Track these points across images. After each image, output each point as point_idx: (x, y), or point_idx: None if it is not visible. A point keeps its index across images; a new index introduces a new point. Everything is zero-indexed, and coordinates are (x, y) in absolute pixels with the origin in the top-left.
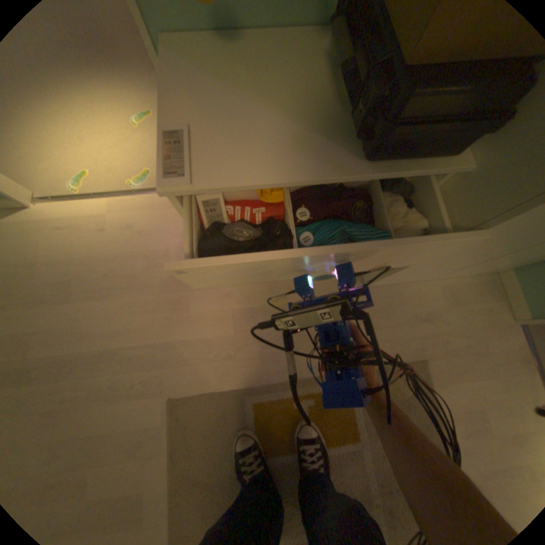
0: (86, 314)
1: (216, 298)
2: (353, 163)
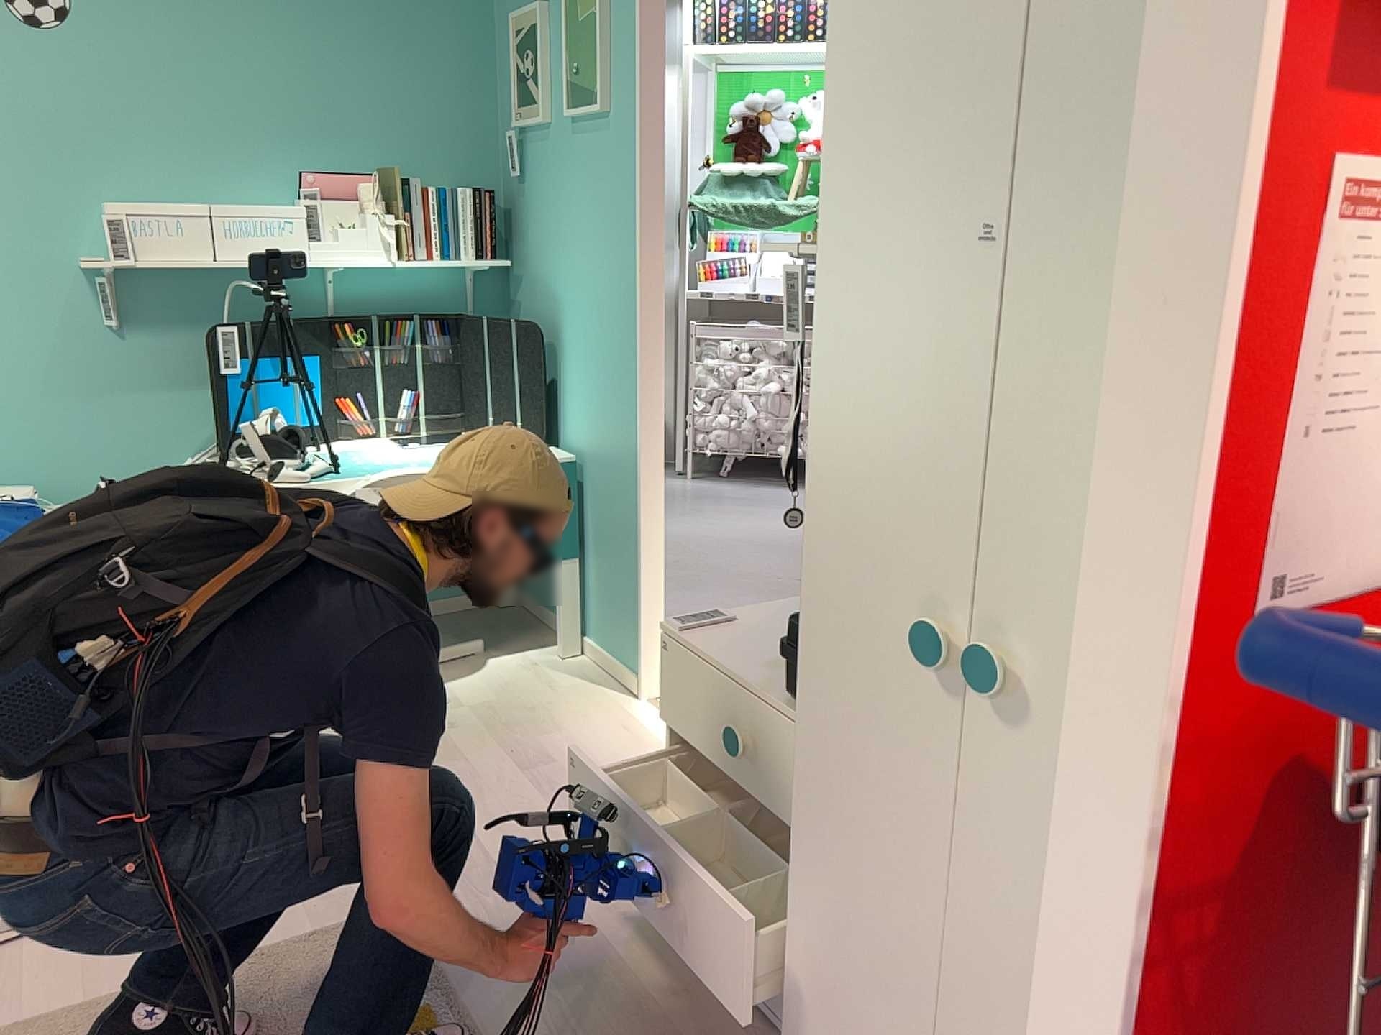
0: (510, 791)
1: (606, 906)
2: (778, 690)
